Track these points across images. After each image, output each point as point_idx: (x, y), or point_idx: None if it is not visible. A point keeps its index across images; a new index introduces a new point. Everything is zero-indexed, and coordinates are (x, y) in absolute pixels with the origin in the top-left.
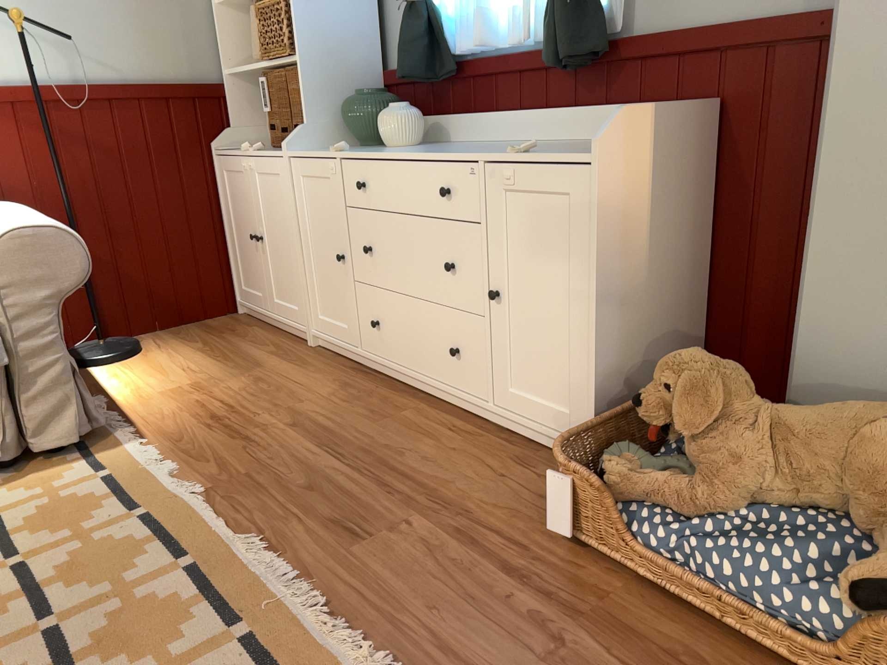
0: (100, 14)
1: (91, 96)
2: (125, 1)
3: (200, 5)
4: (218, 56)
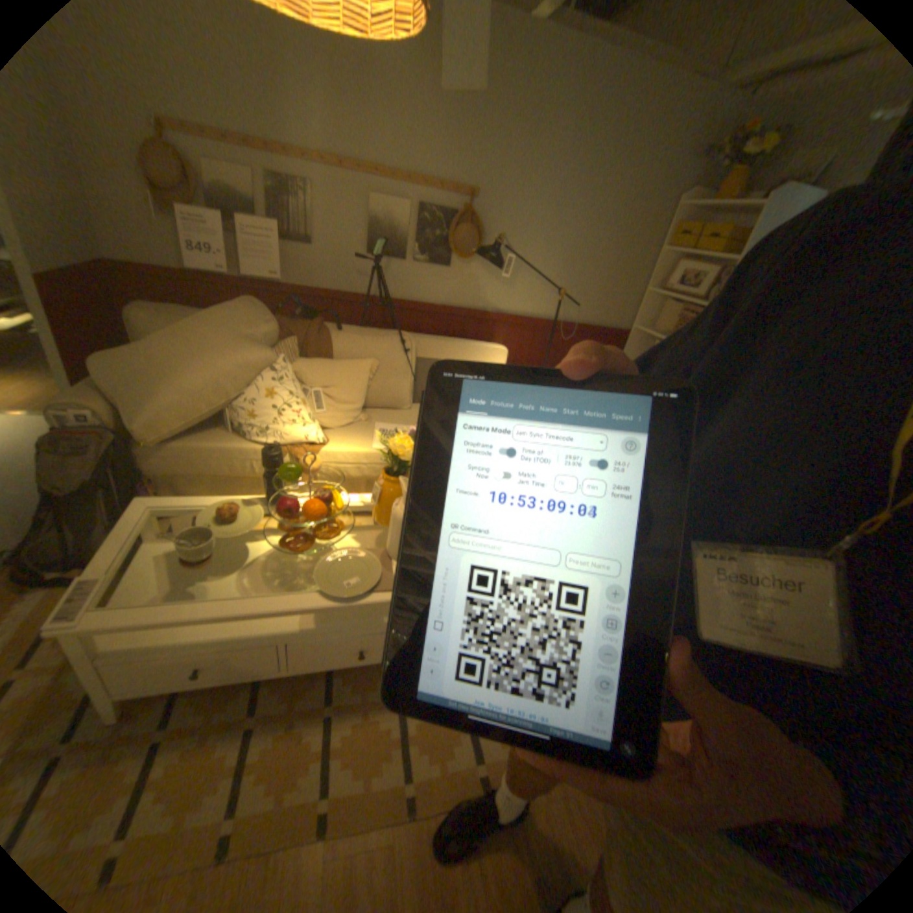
0: (591, 285)
1: (568, 327)
2: (605, 280)
3: (639, 286)
4: (634, 314)
